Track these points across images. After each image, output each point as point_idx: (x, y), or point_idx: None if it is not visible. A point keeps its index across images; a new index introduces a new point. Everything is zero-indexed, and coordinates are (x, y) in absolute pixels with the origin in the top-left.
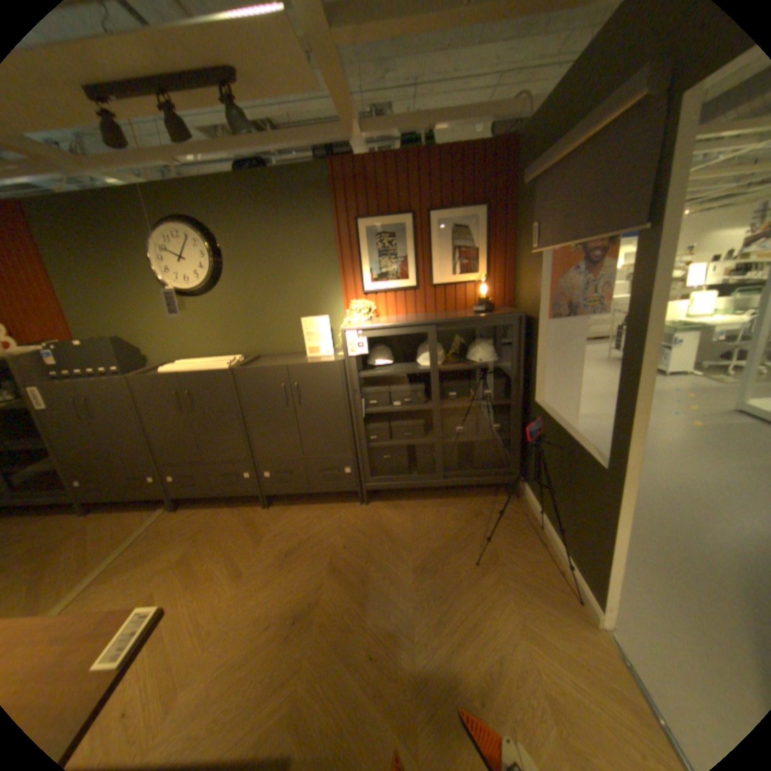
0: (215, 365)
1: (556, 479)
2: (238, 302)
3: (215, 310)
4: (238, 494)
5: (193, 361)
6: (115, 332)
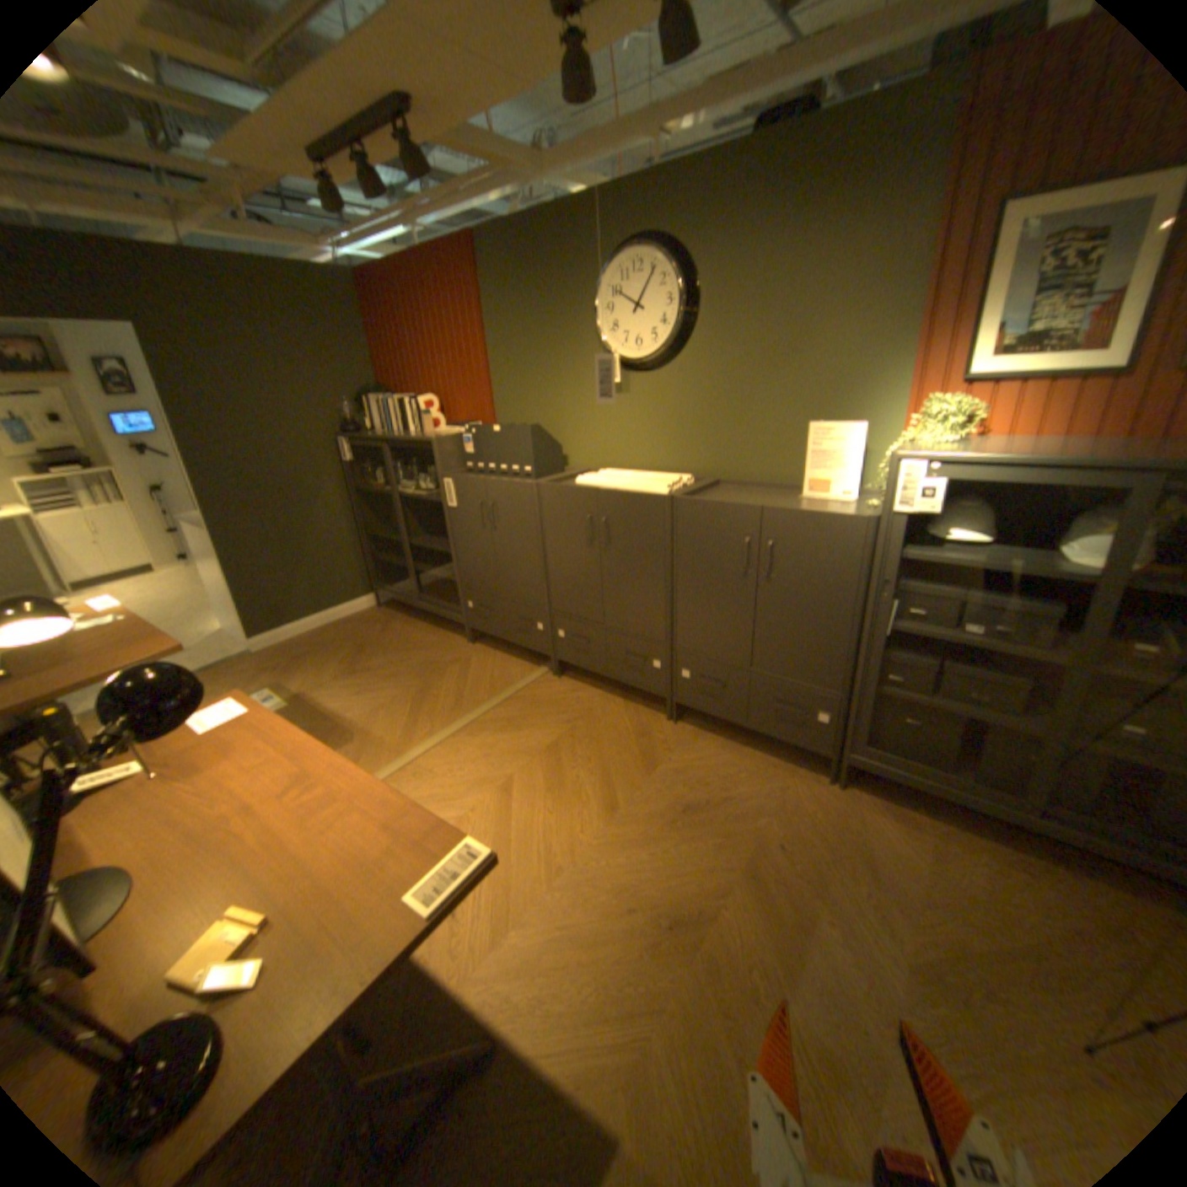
0: (650, 486)
1: None
2: (708, 383)
3: (669, 396)
4: (640, 685)
5: (623, 473)
6: (540, 418)
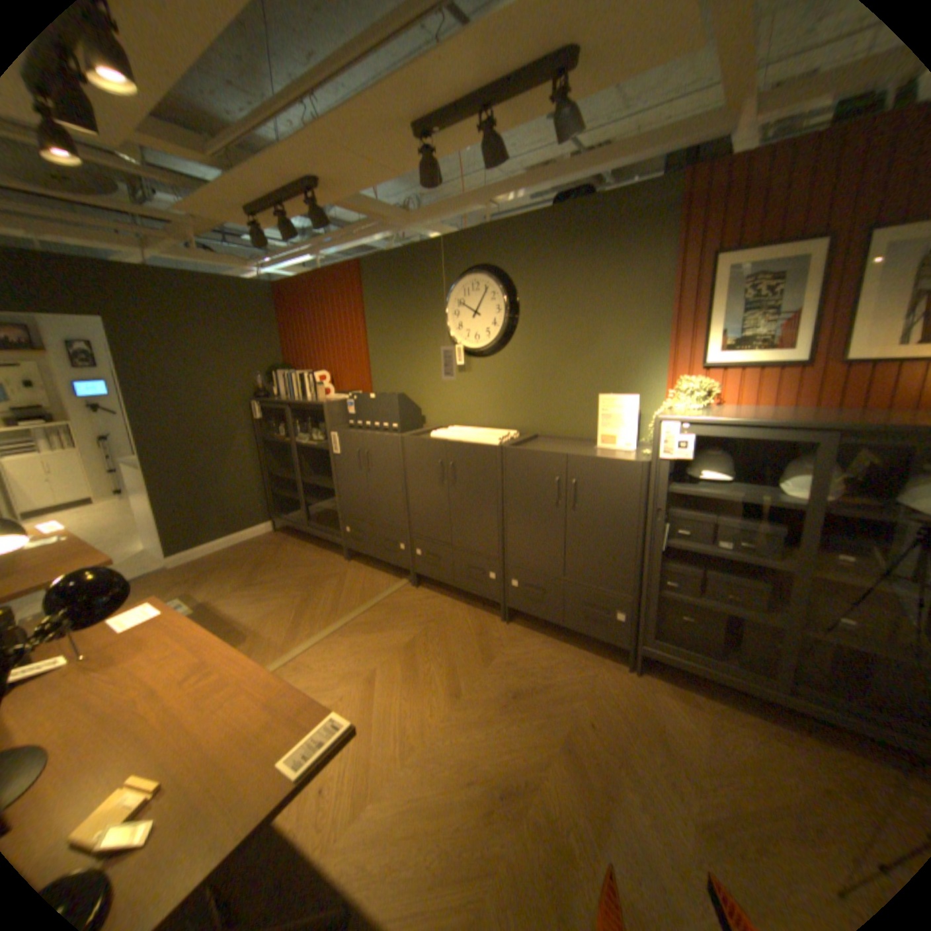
0: (485, 438)
1: None
2: (527, 366)
3: (500, 375)
4: (480, 593)
5: (466, 429)
6: (405, 389)
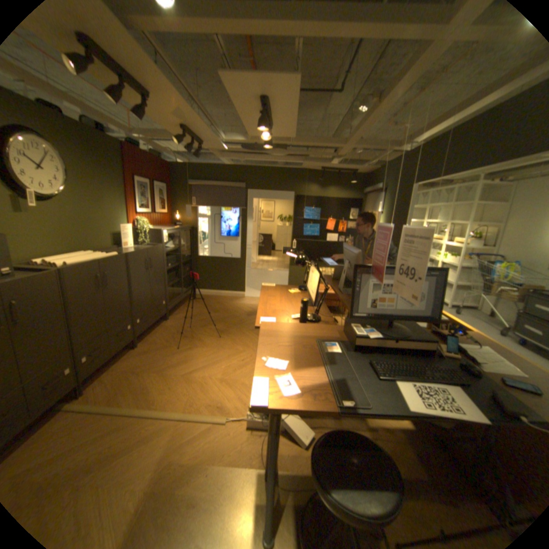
0: (99, 254)
1: (217, 273)
2: (73, 209)
3: (55, 214)
4: (124, 344)
5: (61, 256)
6: None
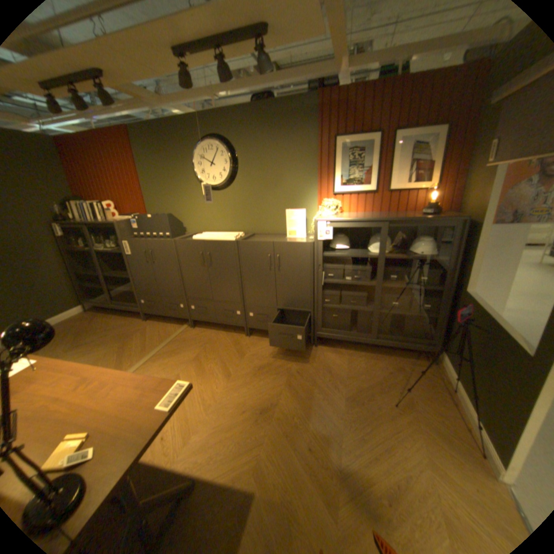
0: (226, 237)
1: (477, 356)
2: (245, 195)
3: (230, 200)
4: (232, 324)
5: (213, 233)
6: (170, 211)
